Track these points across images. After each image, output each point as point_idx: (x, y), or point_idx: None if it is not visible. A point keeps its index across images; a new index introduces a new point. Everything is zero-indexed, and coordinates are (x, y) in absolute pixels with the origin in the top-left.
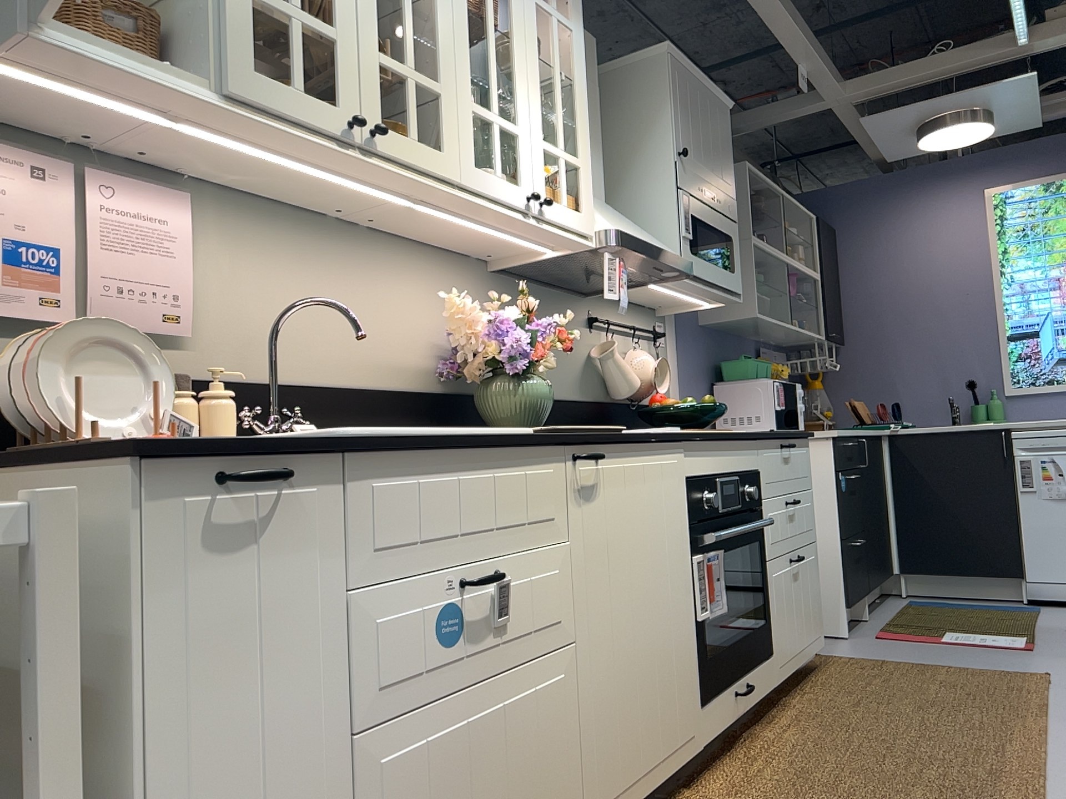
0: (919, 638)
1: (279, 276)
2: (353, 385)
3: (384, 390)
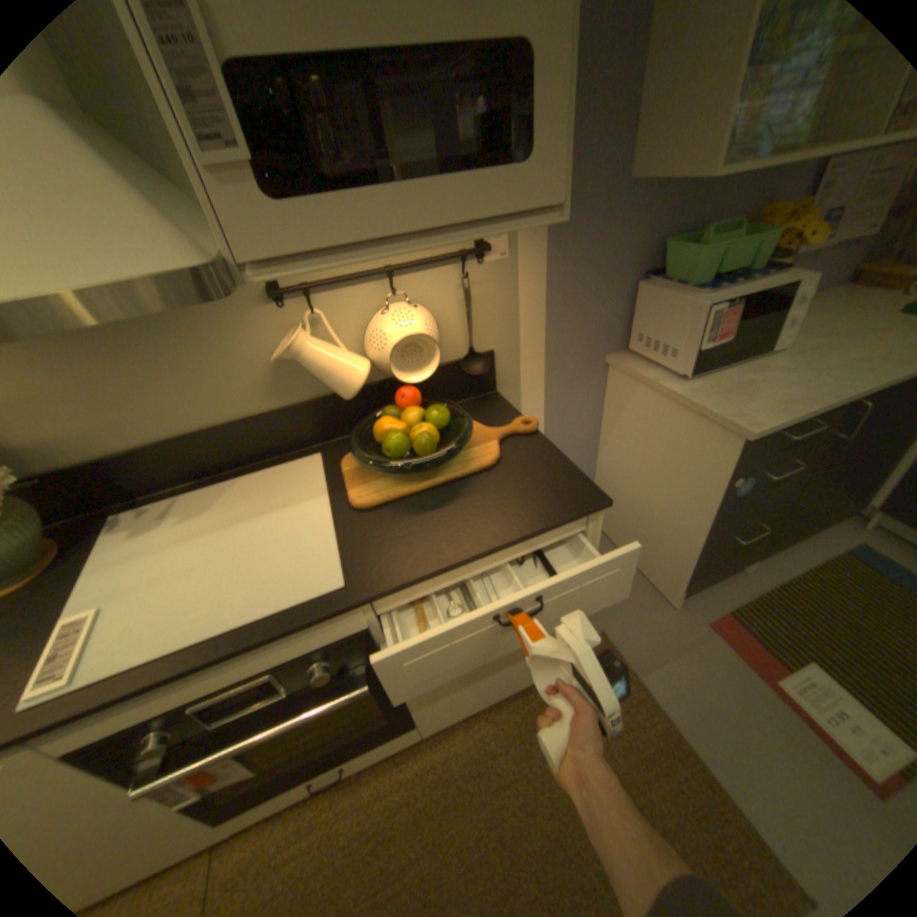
0: (756, 660)
1: None
2: None
3: None
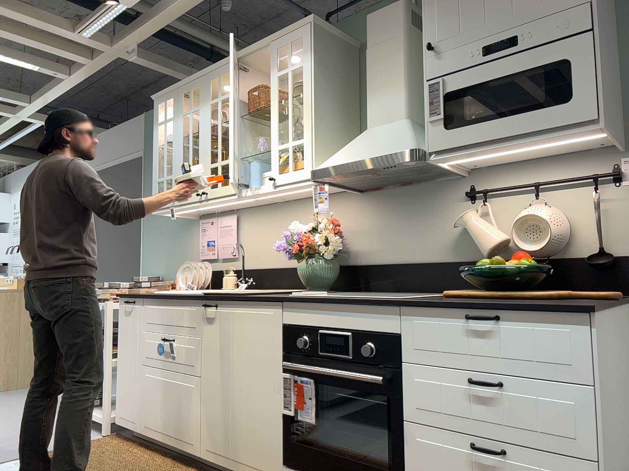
0: None
1: (261, 230)
2: (284, 266)
3: (296, 267)
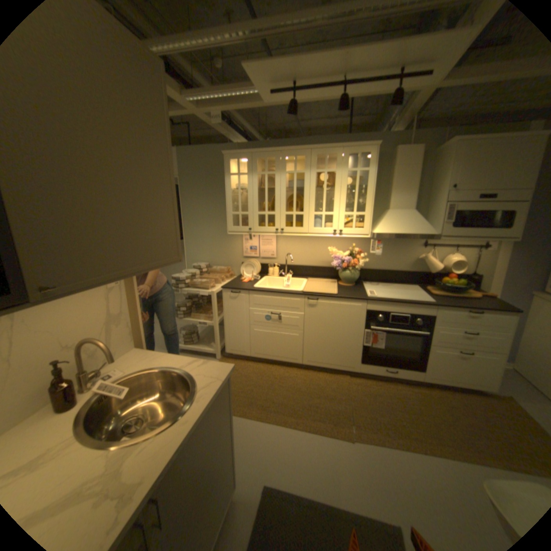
0: None
1: (295, 245)
2: (311, 265)
3: (320, 267)
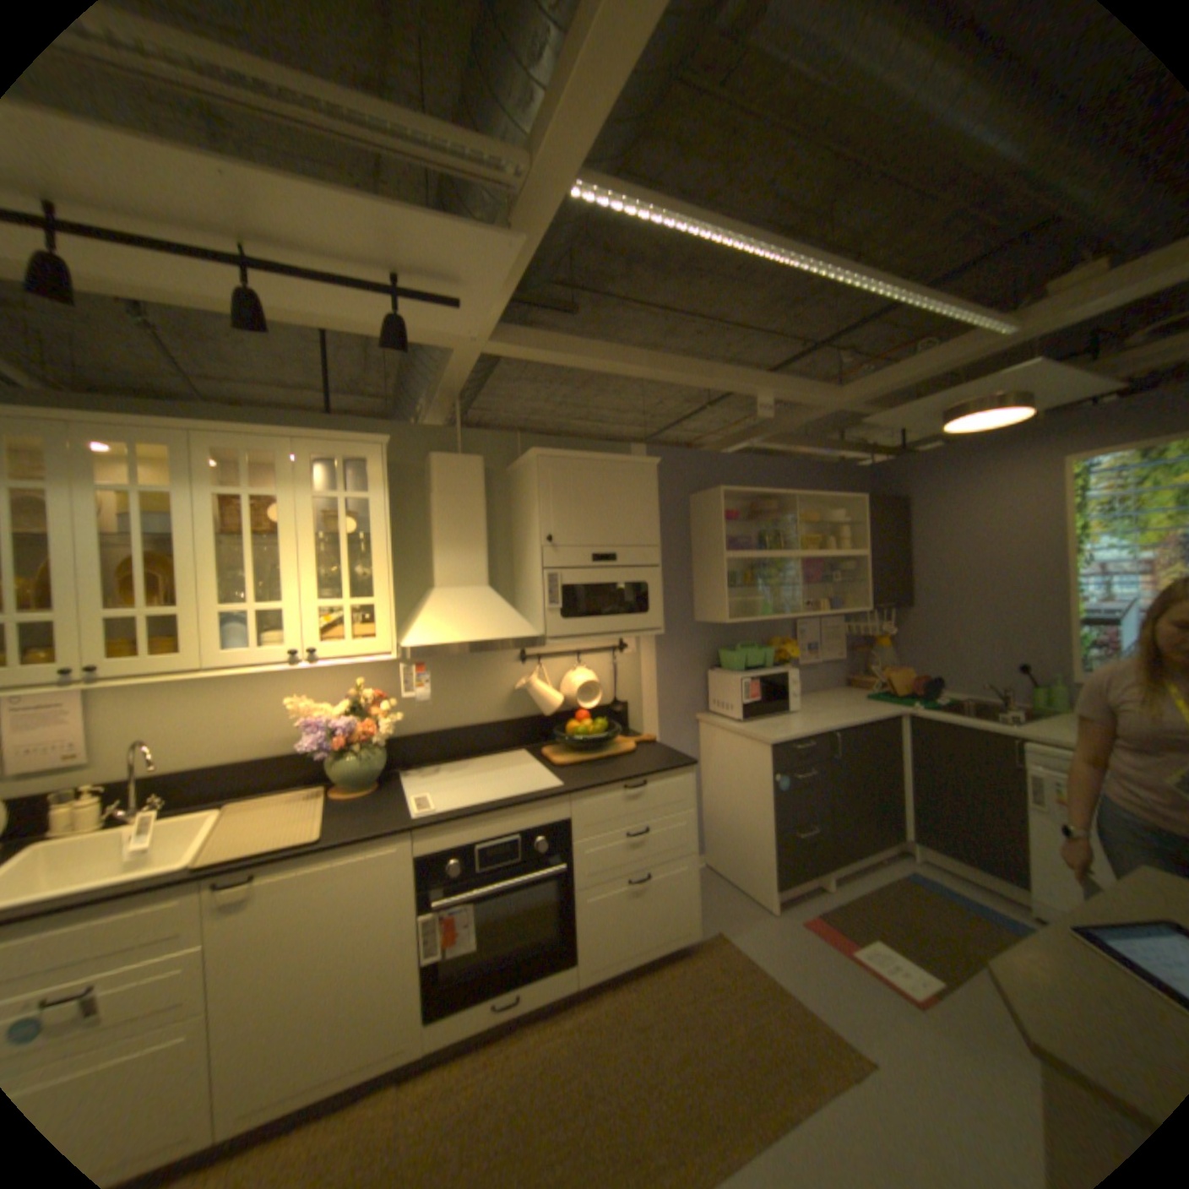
0: (837, 944)
1: (166, 707)
2: (235, 760)
3: (266, 758)
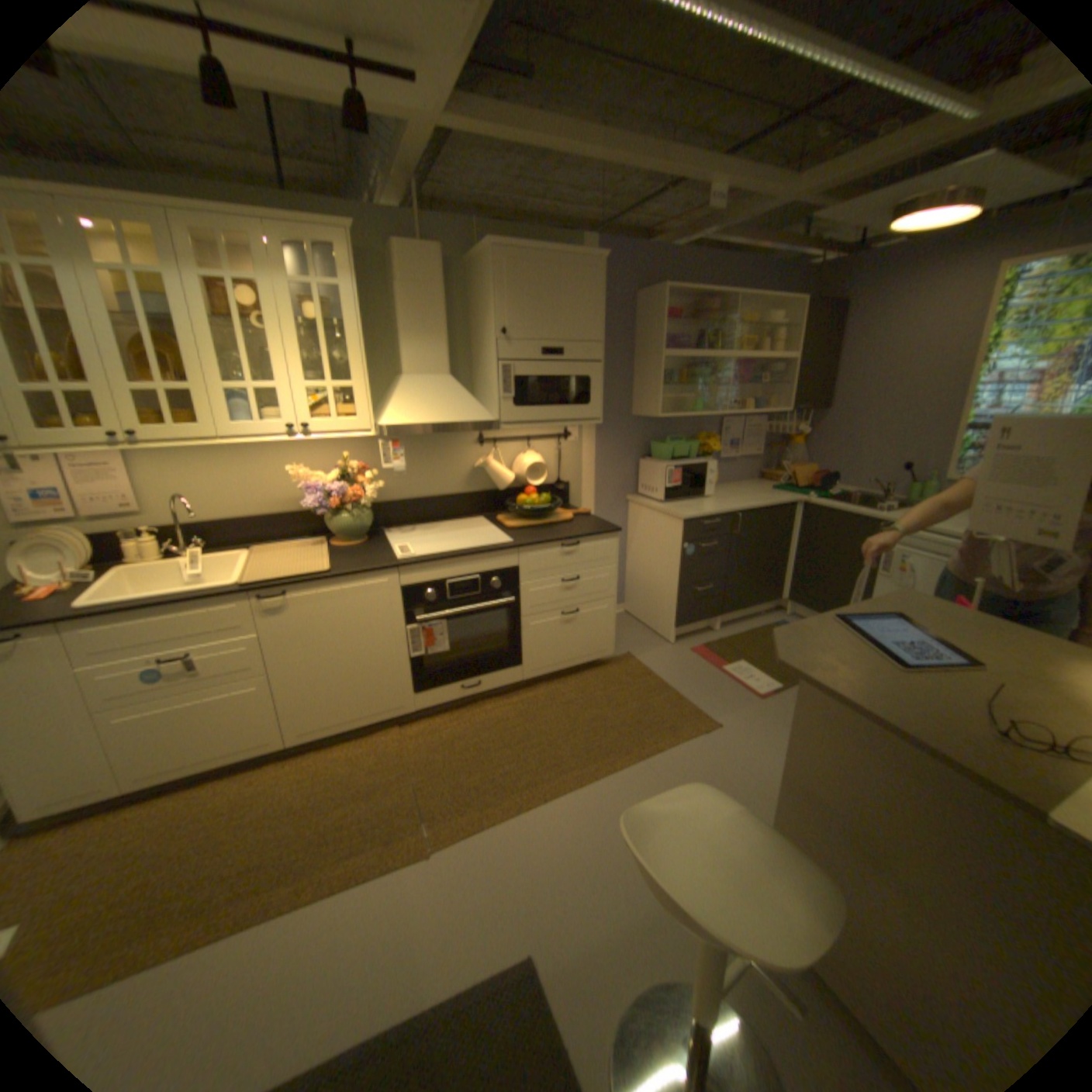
0: (713, 661)
1: (193, 470)
2: (255, 515)
3: (278, 514)
